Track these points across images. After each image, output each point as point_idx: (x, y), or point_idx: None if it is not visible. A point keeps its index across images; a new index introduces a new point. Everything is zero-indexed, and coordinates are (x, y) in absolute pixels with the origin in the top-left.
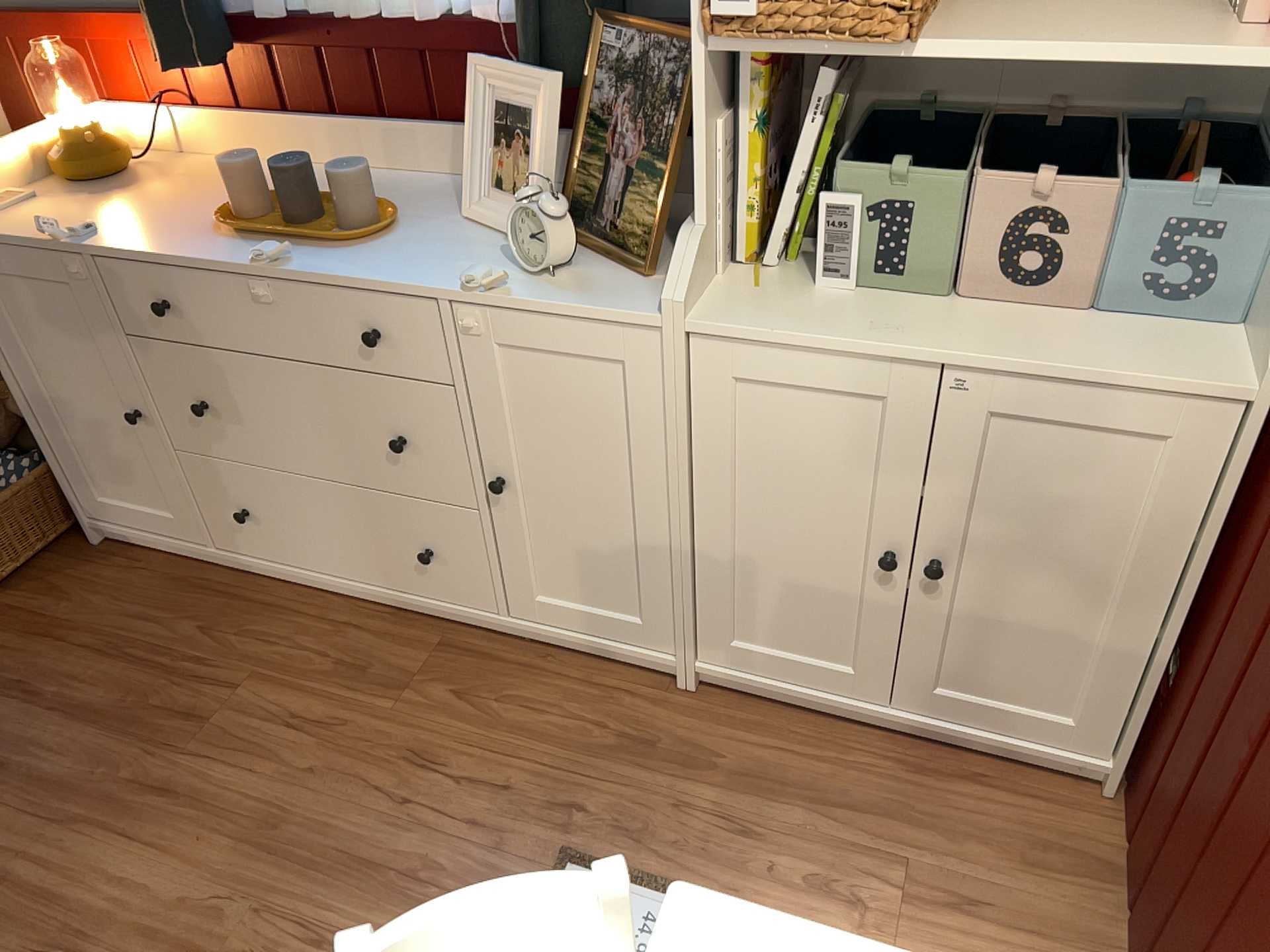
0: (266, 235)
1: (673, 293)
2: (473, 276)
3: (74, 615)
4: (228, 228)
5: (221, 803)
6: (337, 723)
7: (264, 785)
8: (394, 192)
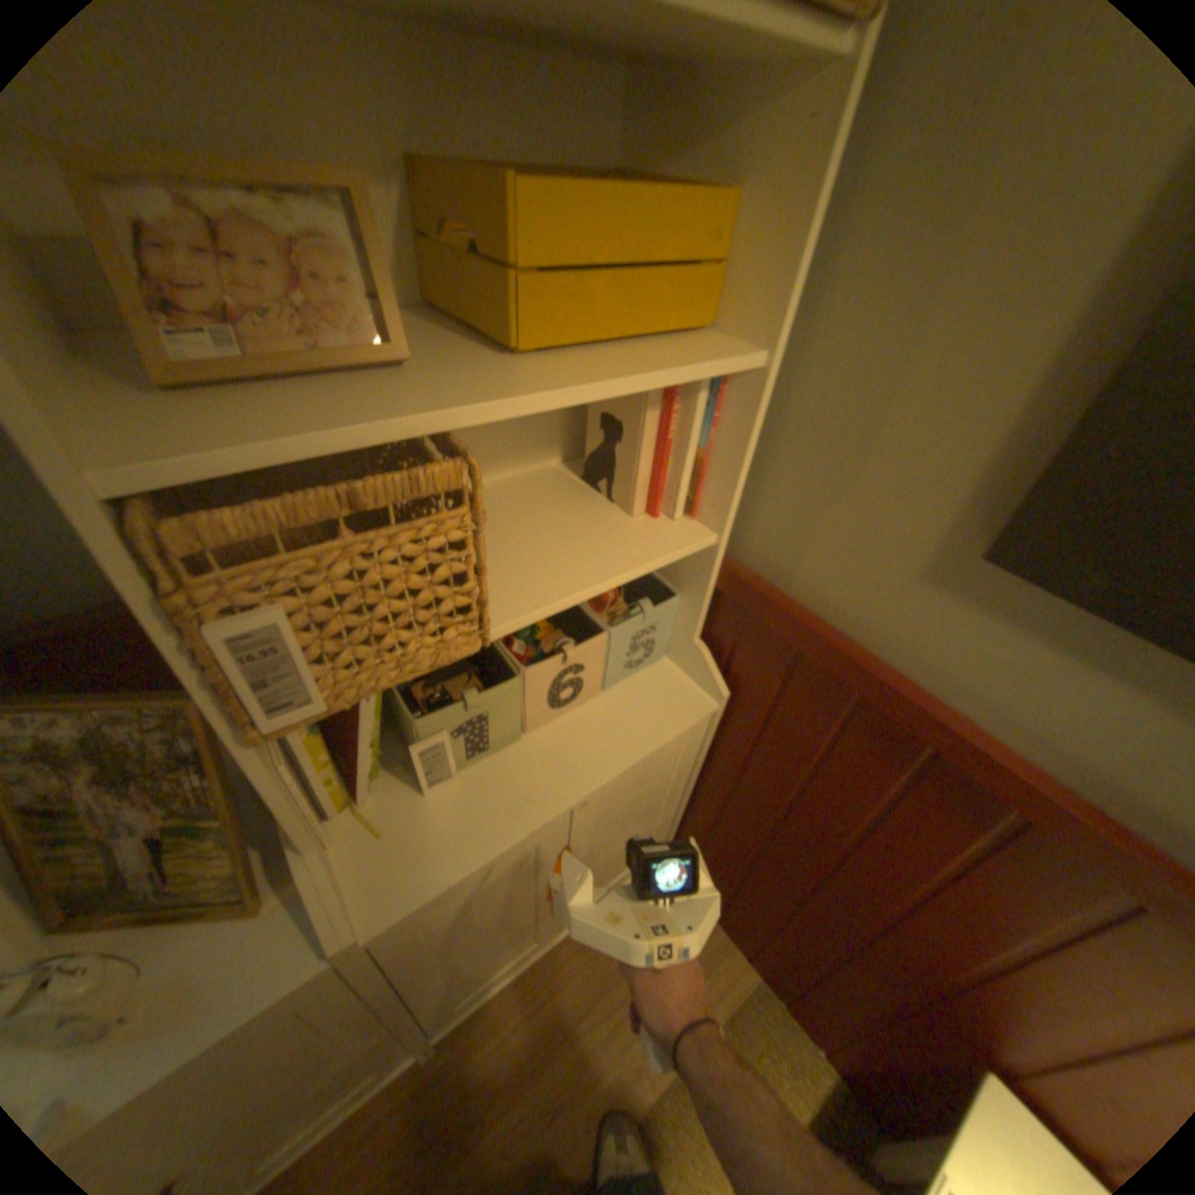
0: None
1: (331, 941)
2: None
3: None
4: None
5: None
6: None
7: None
8: None
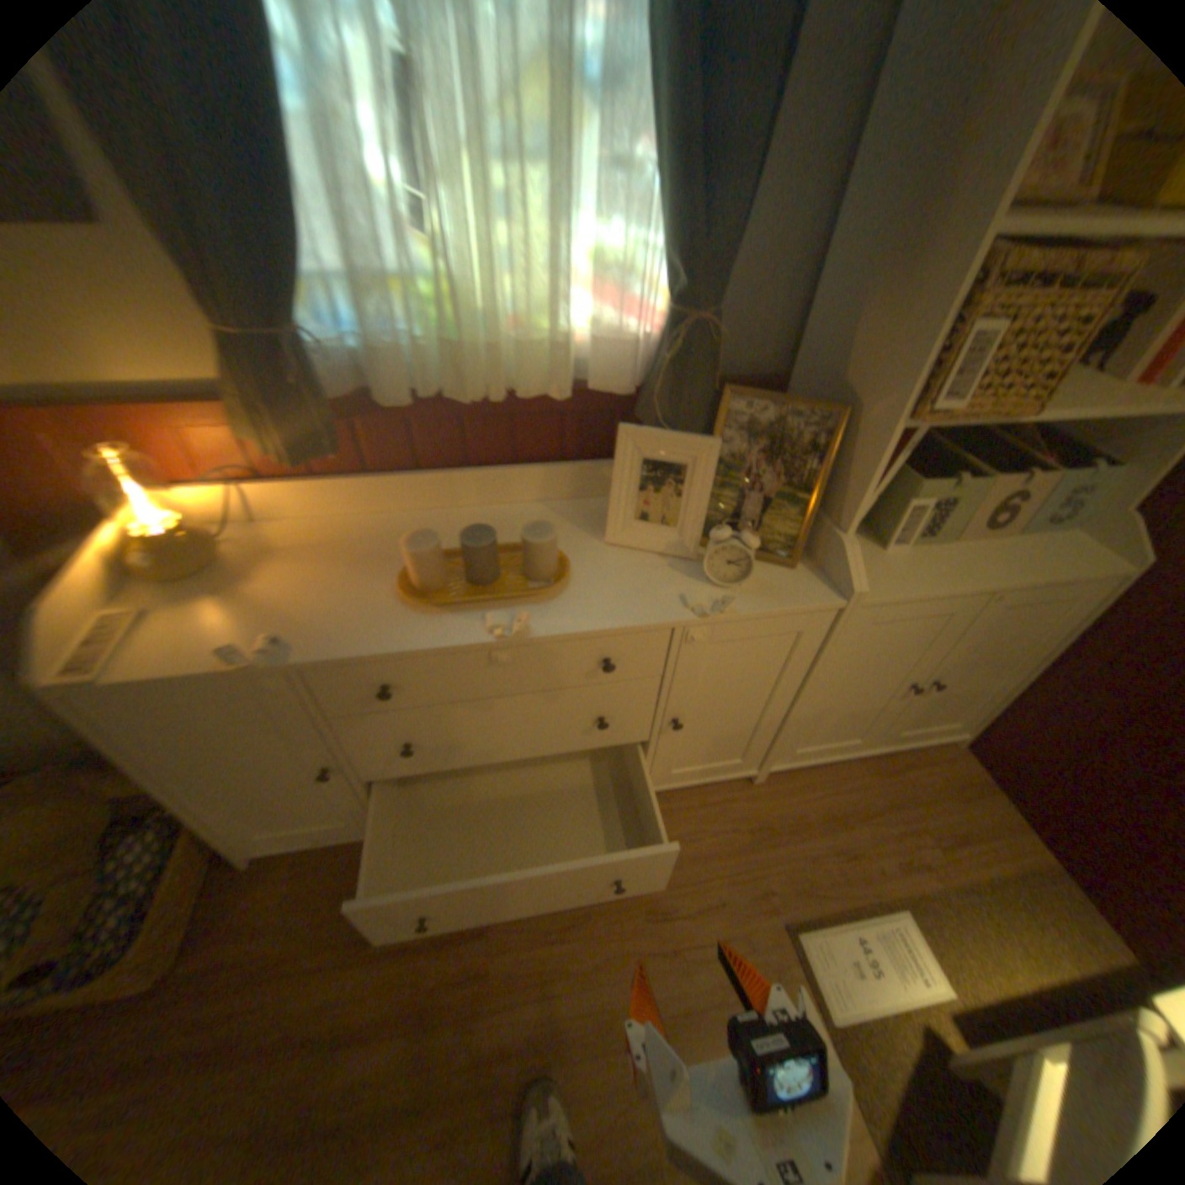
0: (466, 602)
1: (855, 585)
2: (692, 601)
3: (270, 957)
4: (420, 604)
5: (554, 1049)
6: (580, 928)
7: (573, 1012)
8: (505, 525)
